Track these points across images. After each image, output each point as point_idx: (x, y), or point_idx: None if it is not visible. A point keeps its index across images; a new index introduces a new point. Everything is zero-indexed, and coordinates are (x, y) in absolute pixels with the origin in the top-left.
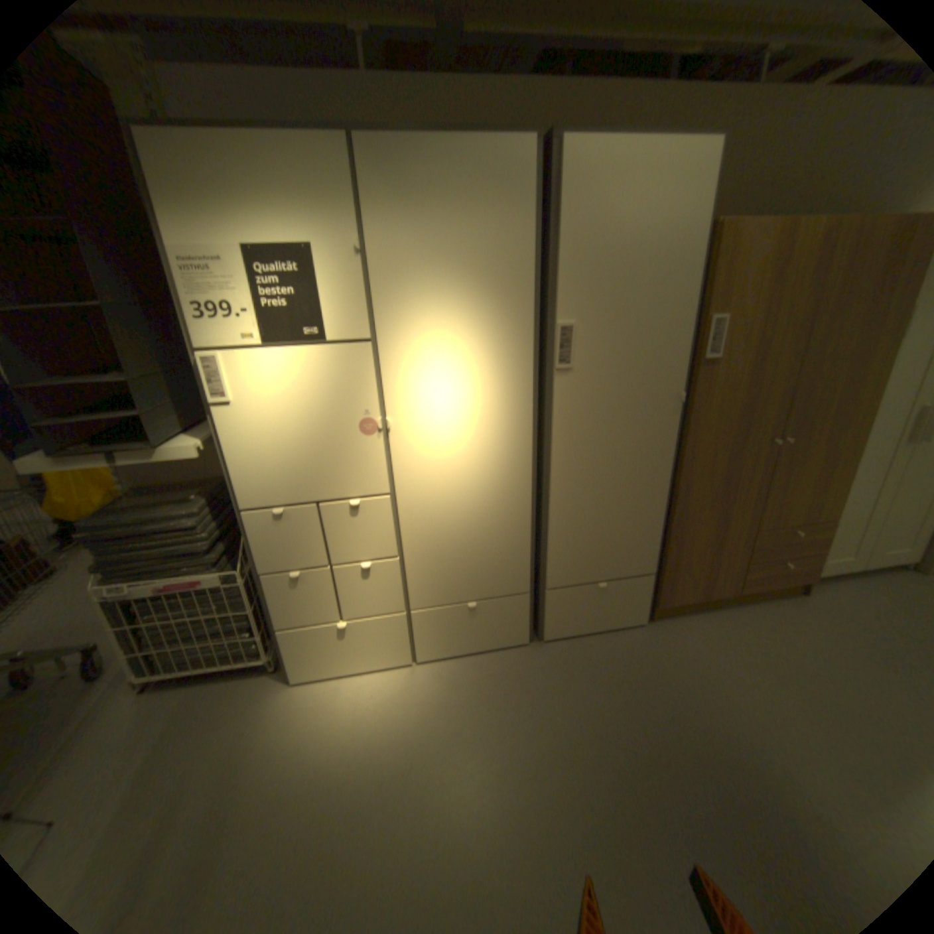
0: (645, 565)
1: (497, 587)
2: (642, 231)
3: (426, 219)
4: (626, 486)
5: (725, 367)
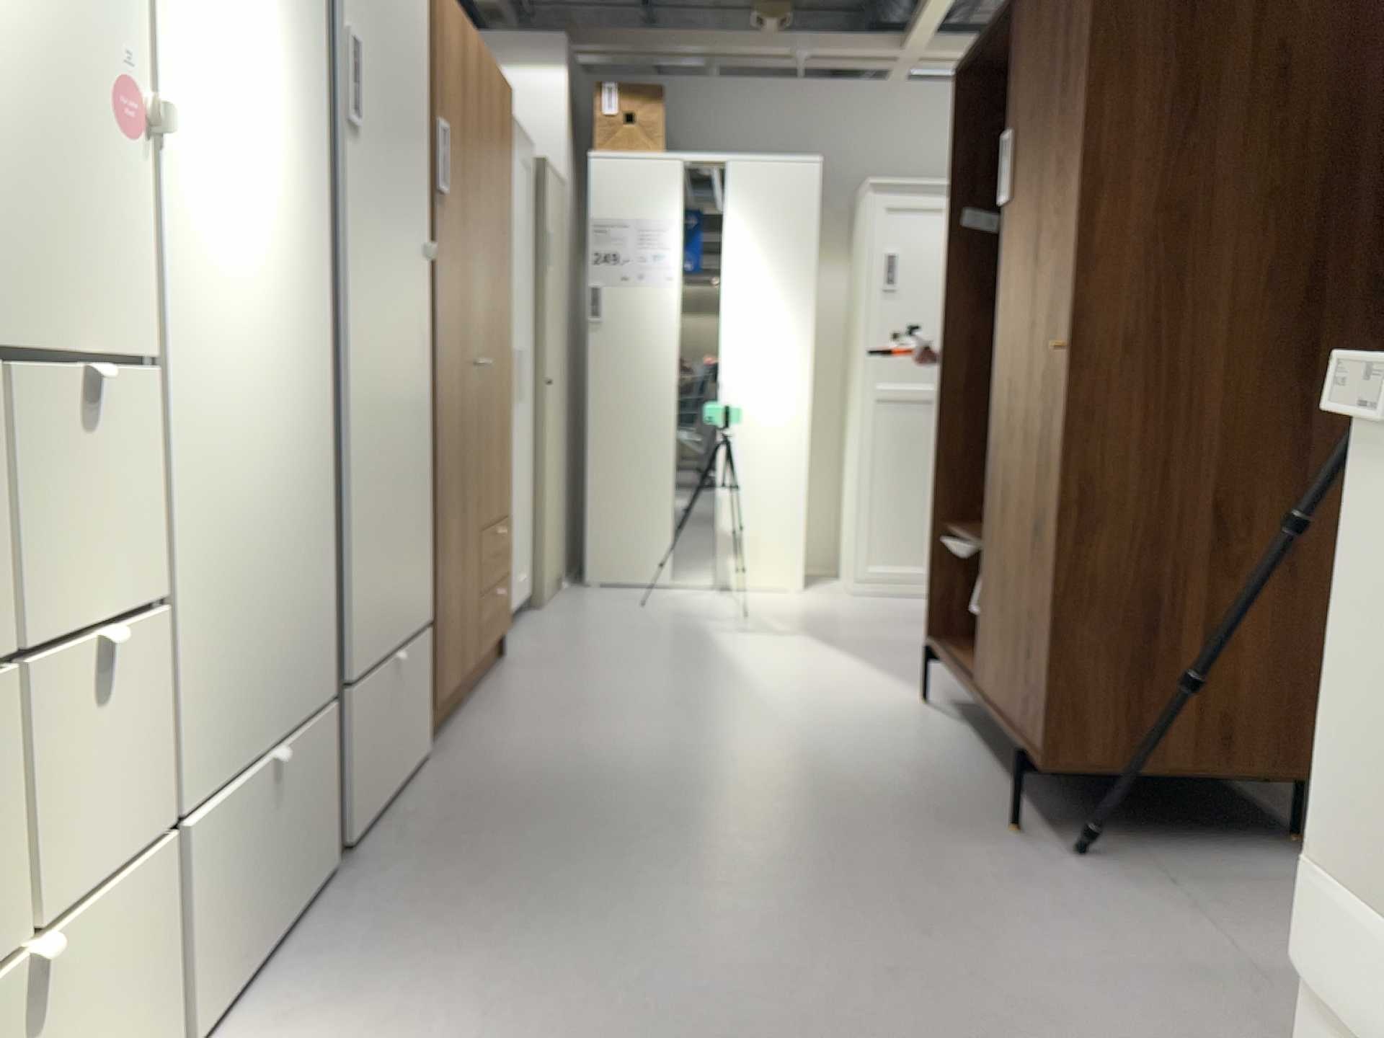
0: (423, 603)
1: (296, 692)
2: None
3: None
4: (402, 415)
5: (446, 212)
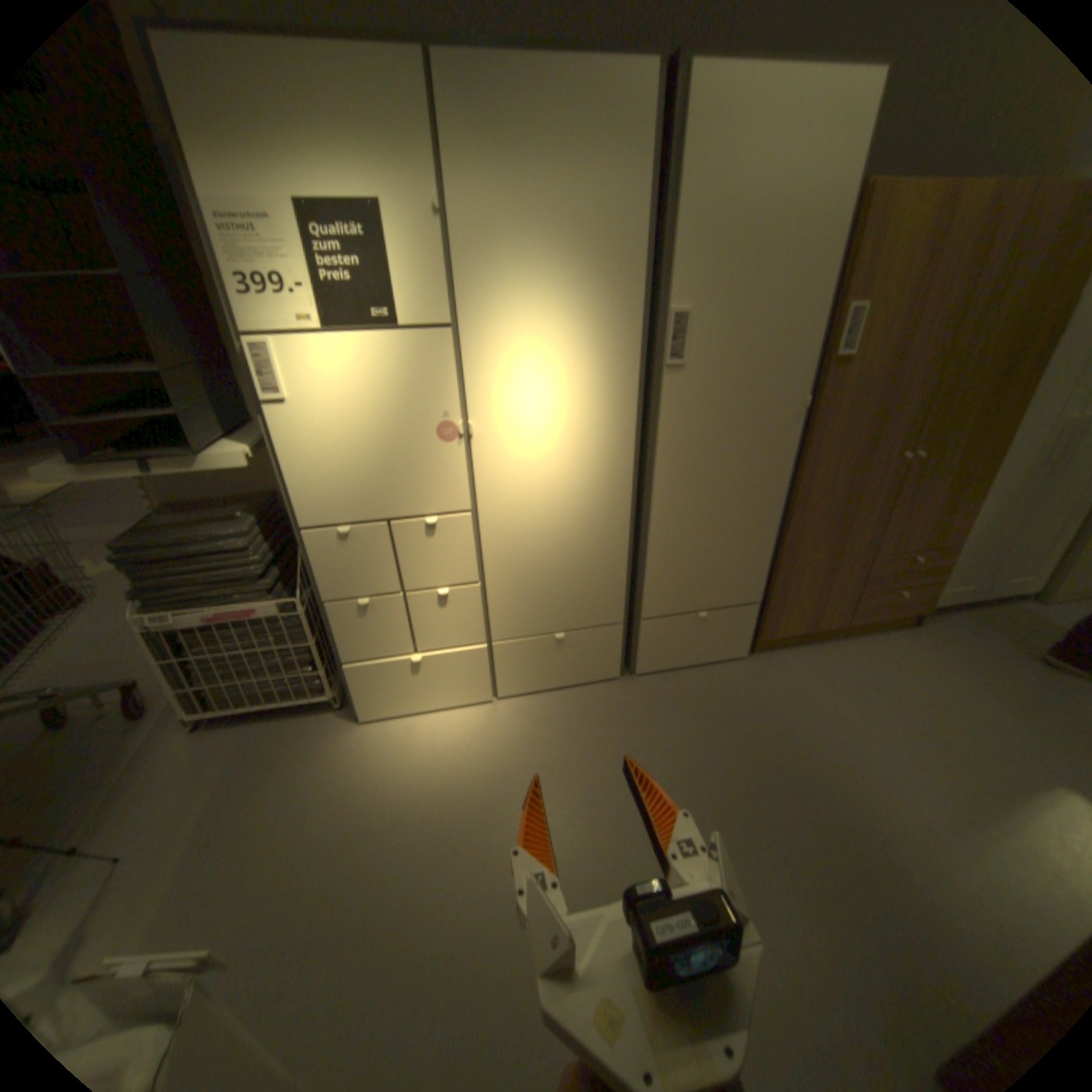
0: (751, 593)
1: (587, 616)
2: (778, 193)
3: (520, 169)
4: (737, 504)
5: (858, 365)
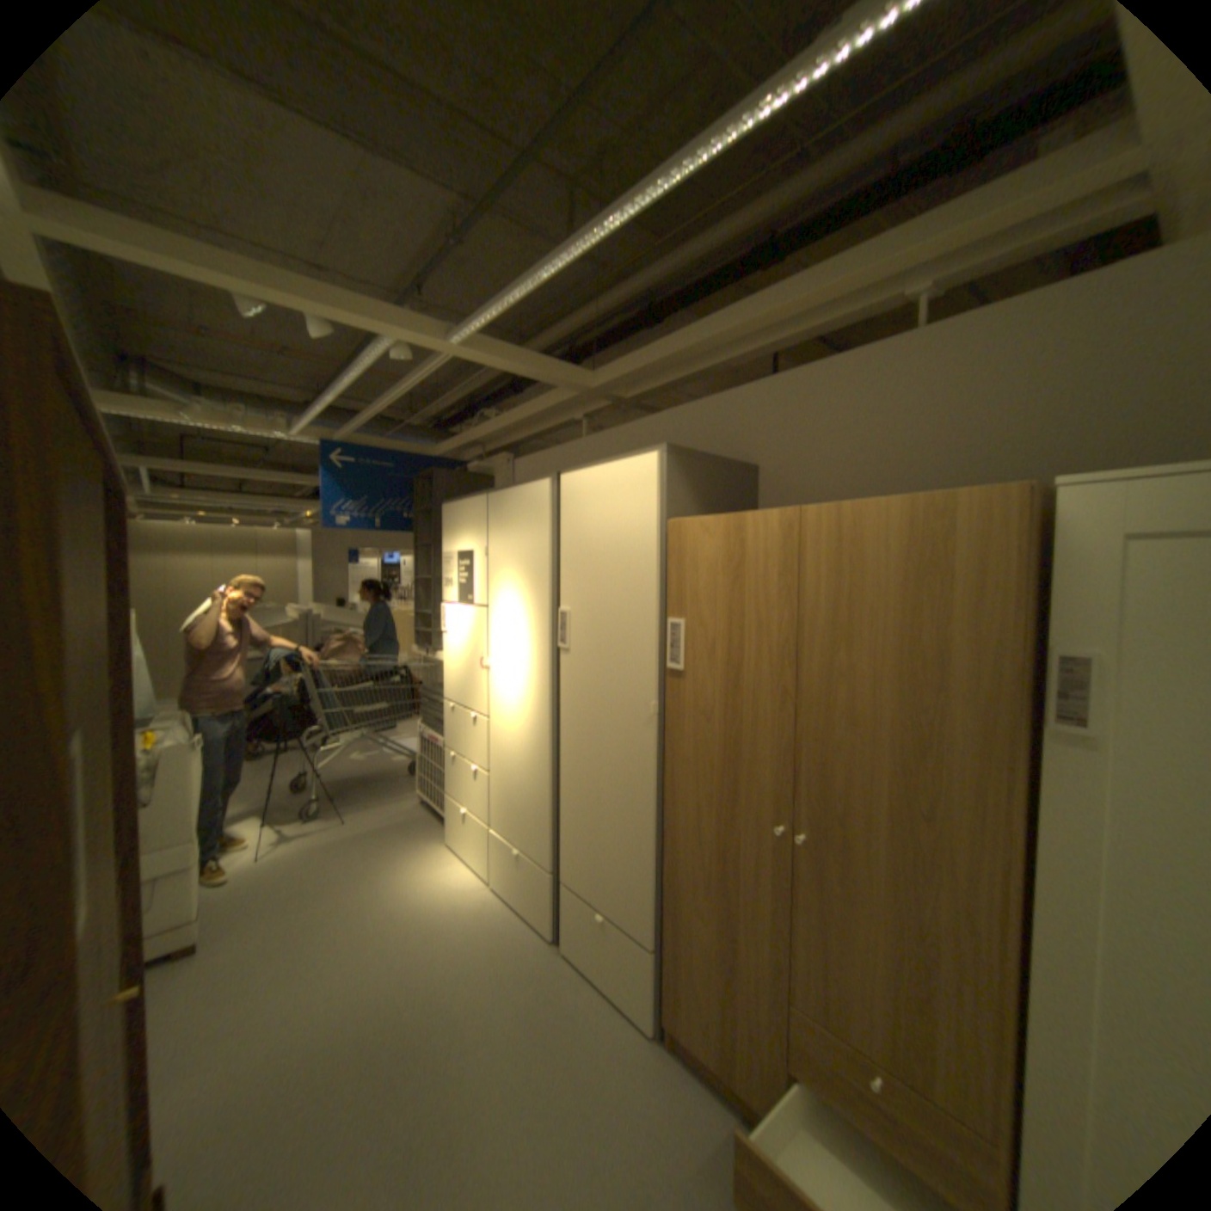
0: (640, 928)
1: (531, 847)
2: (606, 537)
3: (508, 536)
4: (614, 796)
5: (691, 683)
